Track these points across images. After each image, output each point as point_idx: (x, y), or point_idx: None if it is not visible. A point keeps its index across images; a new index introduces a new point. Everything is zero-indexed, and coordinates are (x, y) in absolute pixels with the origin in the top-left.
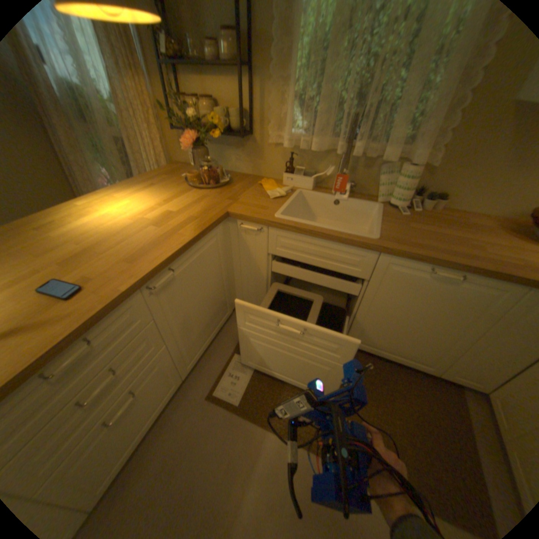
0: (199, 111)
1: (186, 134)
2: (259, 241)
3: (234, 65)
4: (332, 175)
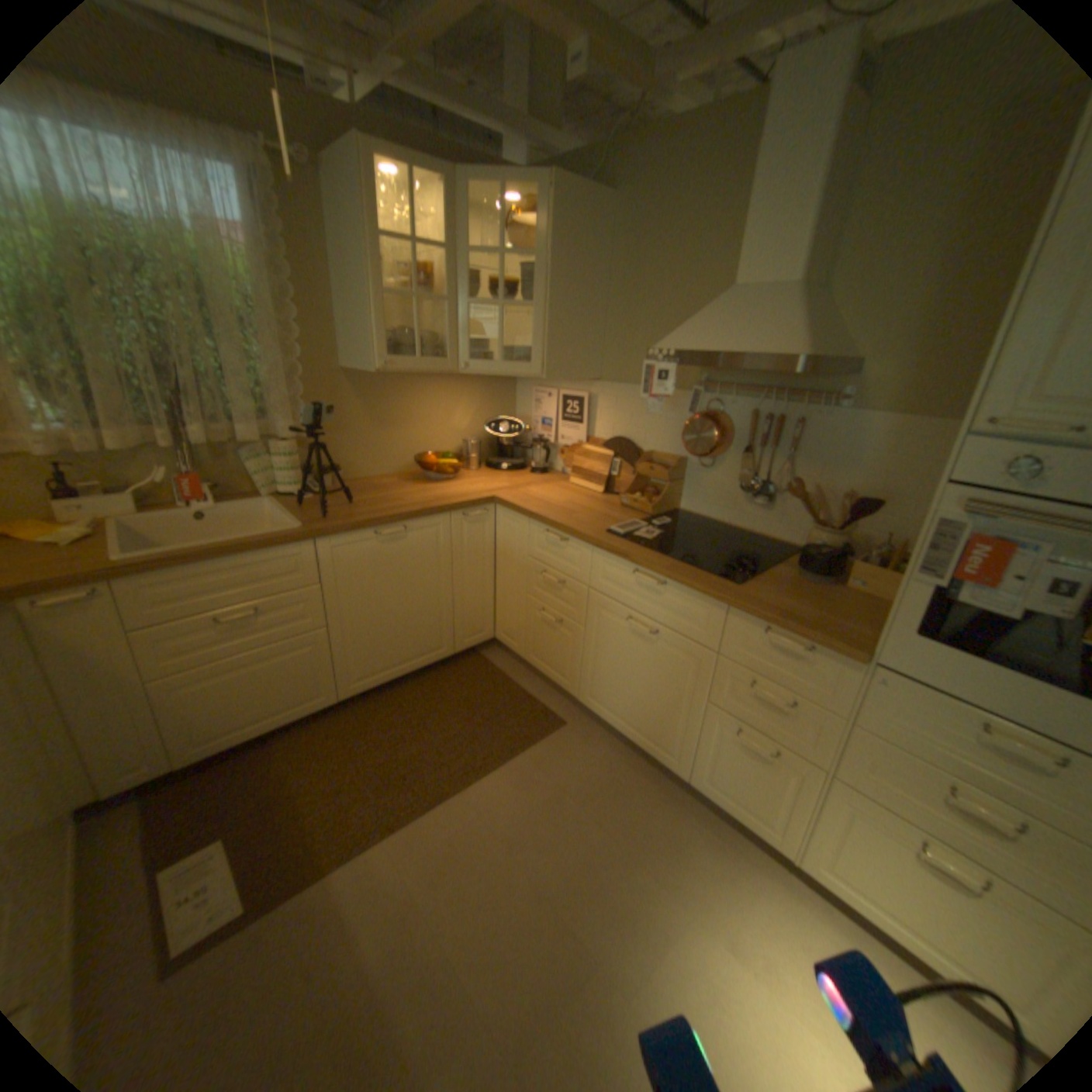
0: None
1: None
2: (97, 620)
3: None
4: (161, 484)
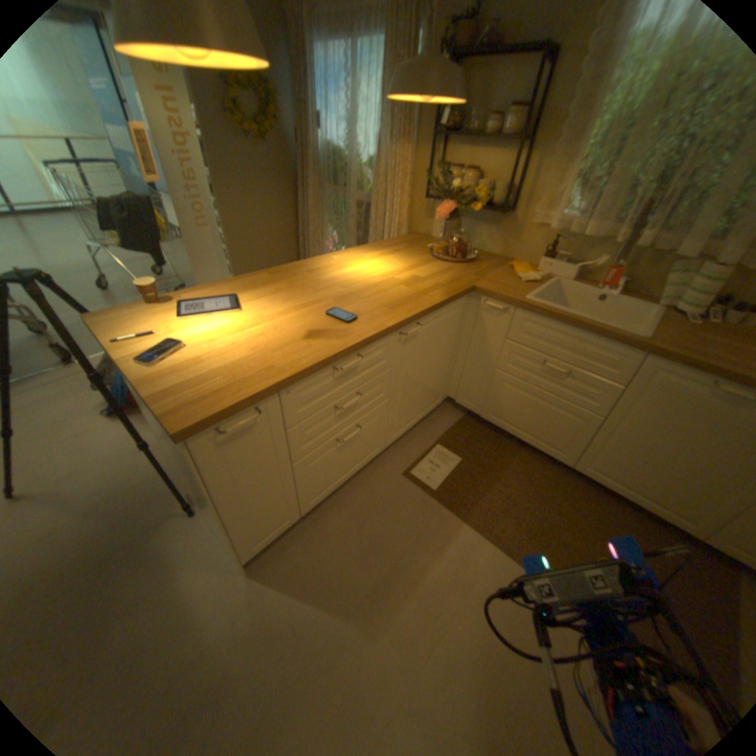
0: (461, 182)
1: (444, 204)
2: (500, 323)
3: (515, 138)
4: (604, 266)
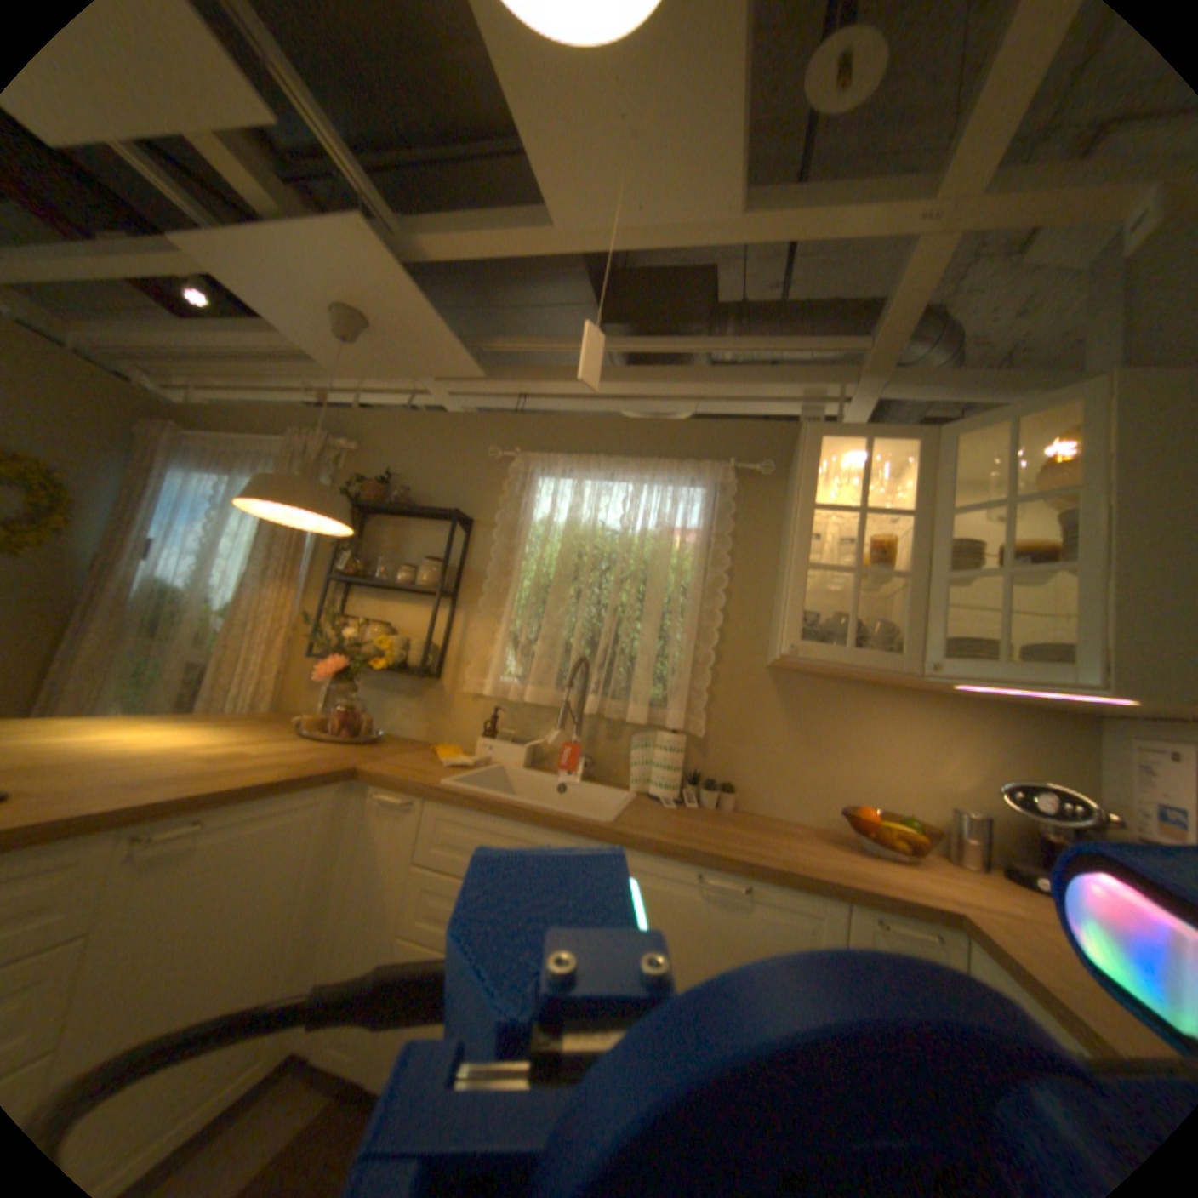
0: (363, 638)
1: (330, 659)
2: (401, 834)
3: (434, 595)
4: (559, 749)
